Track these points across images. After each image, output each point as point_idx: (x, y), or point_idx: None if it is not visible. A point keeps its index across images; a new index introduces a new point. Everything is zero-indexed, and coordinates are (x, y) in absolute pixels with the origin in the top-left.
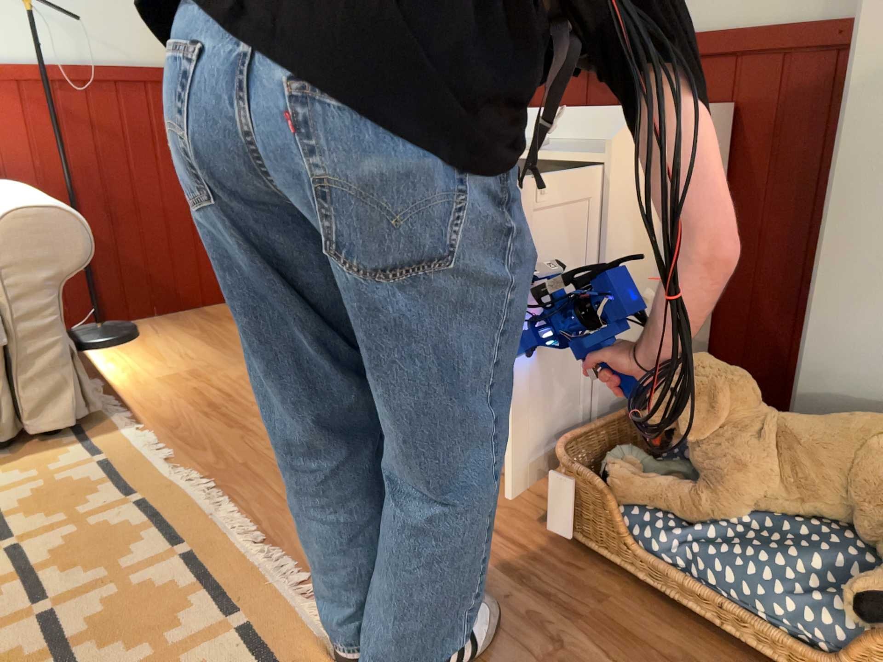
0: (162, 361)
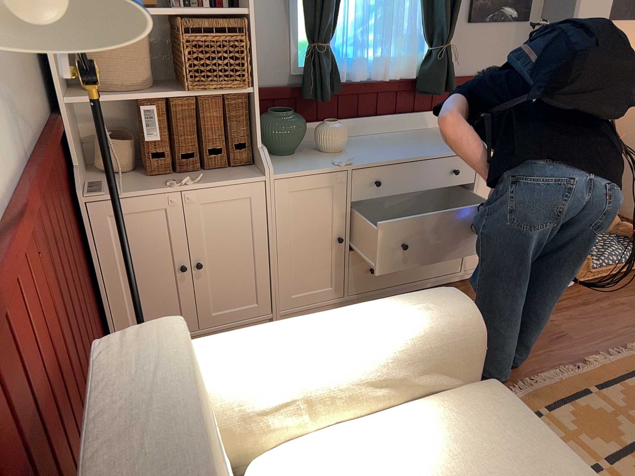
0: None
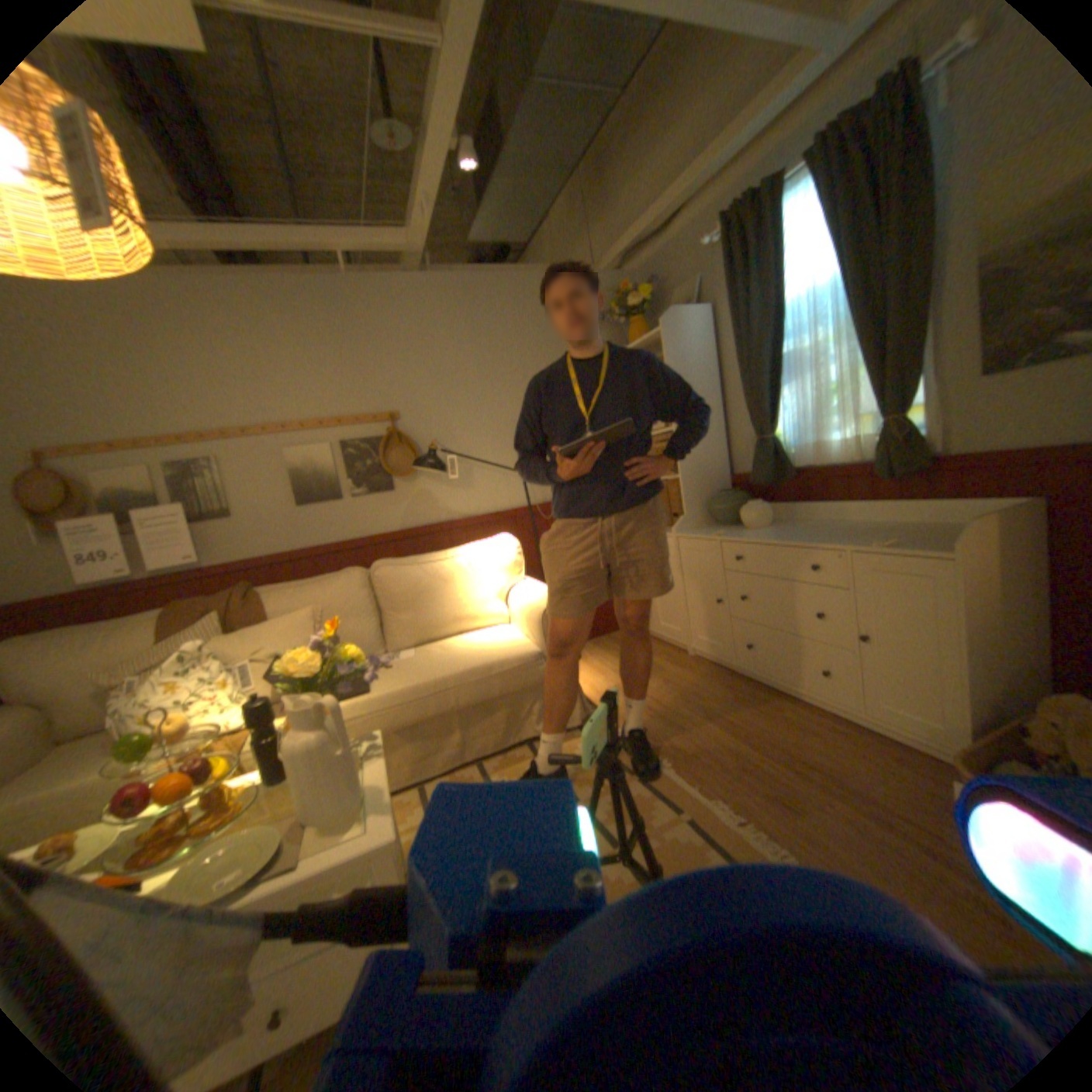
0: (604, 676)
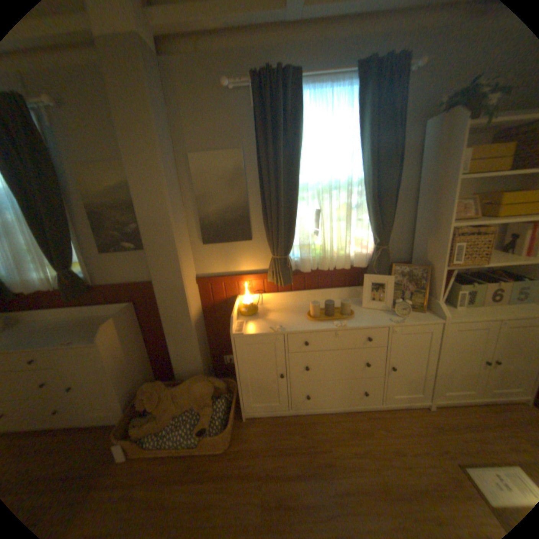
0: None
